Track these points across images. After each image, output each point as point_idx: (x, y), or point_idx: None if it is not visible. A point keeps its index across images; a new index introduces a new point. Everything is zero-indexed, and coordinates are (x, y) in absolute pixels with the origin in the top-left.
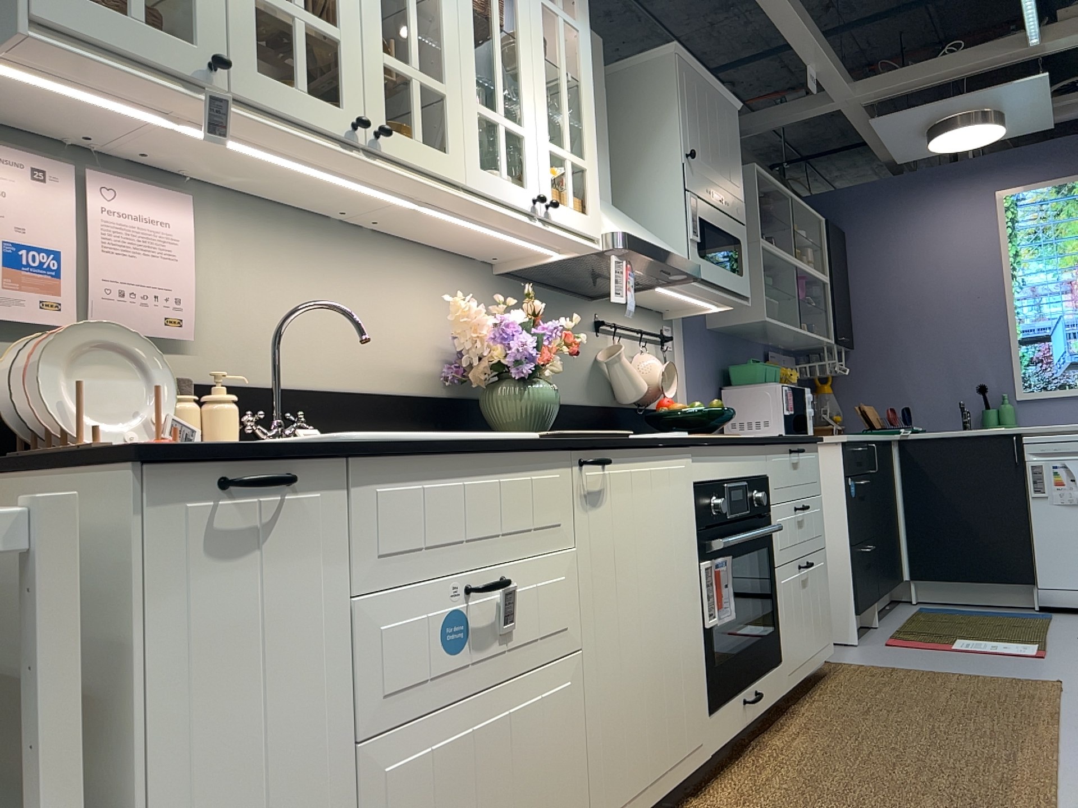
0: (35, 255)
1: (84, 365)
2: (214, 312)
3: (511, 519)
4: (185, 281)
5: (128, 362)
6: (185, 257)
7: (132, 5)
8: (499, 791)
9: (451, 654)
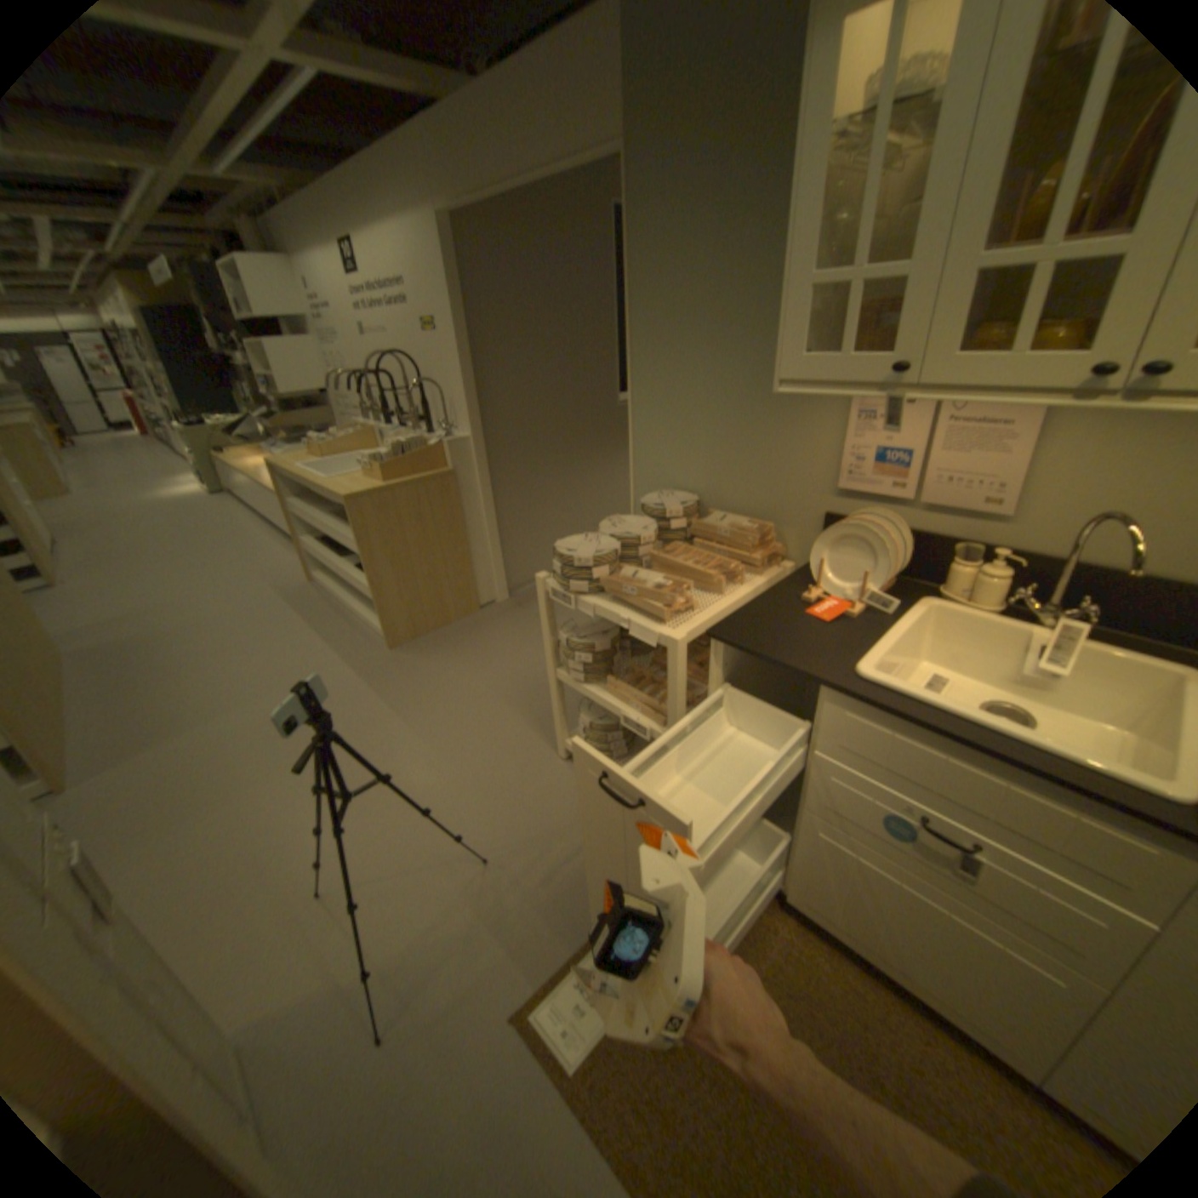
0: (894, 454)
1: (850, 544)
2: (1052, 491)
3: (1021, 824)
4: (1017, 468)
5: (884, 545)
6: (1023, 447)
7: (844, 342)
8: (922, 937)
9: (896, 838)
